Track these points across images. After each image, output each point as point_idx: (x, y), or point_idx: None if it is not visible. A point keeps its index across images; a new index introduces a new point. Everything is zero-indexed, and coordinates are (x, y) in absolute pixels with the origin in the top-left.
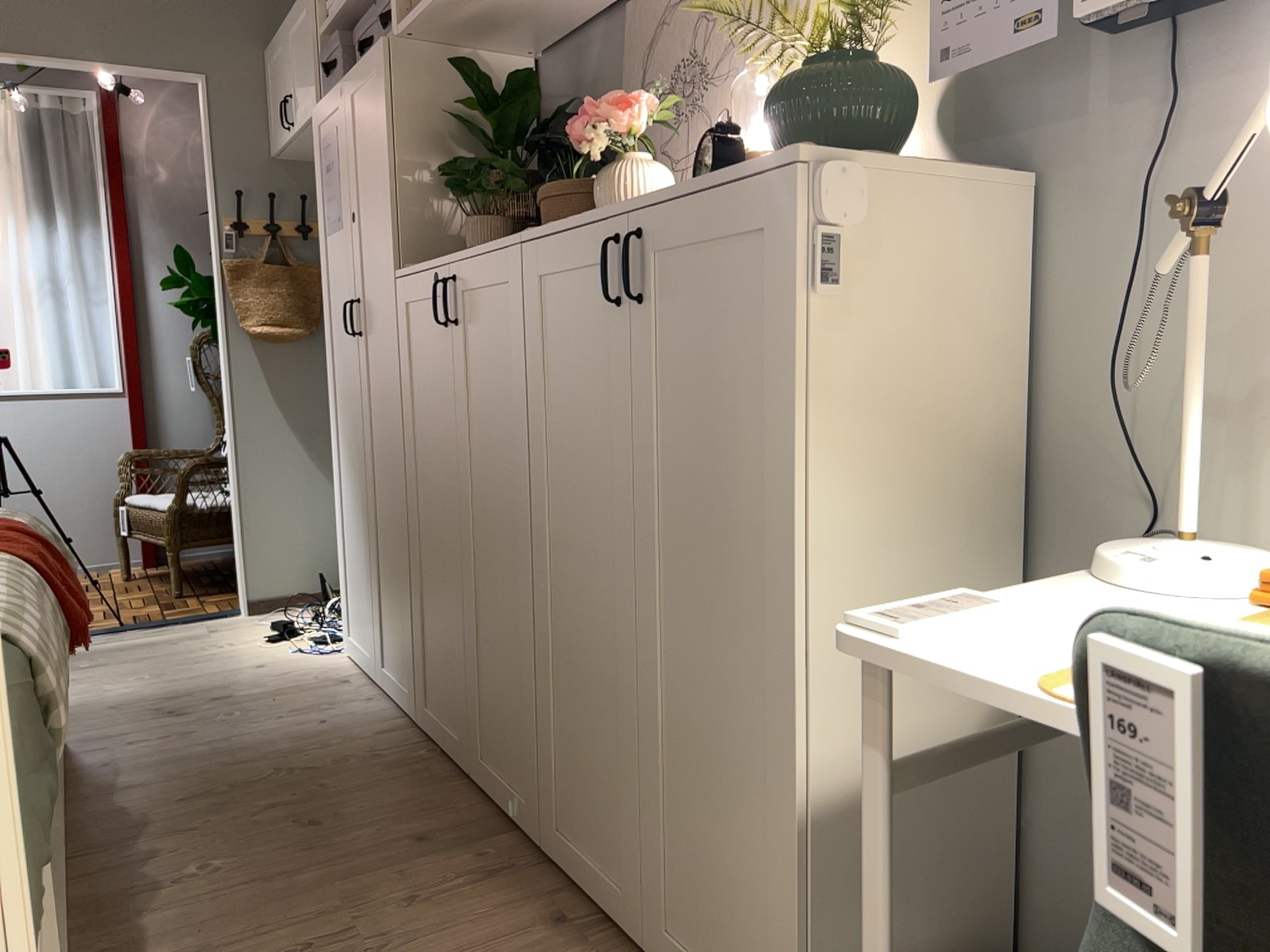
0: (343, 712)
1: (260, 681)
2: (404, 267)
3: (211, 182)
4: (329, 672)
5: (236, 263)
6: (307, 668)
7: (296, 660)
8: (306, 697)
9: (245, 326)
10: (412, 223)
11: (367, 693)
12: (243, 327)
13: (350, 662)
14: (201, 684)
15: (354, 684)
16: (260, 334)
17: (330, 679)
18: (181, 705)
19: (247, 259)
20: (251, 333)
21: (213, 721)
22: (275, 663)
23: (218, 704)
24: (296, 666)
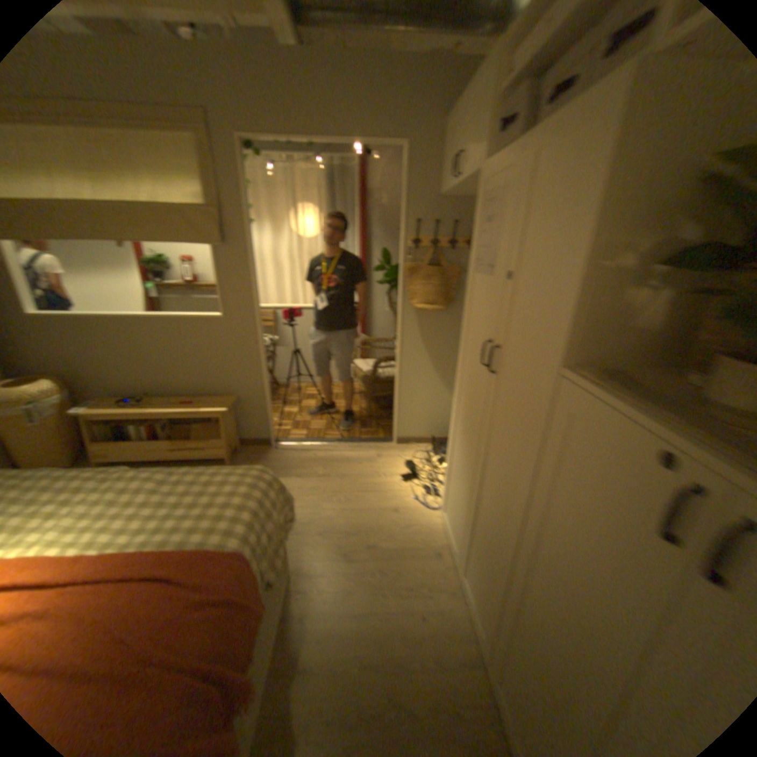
0: (436, 608)
1: (393, 531)
2: (581, 374)
3: (403, 215)
4: (430, 537)
5: (411, 267)
6: (418, 526)
7: (413, 512)
8: (415, 569)
9: (411, 305)
10: (596, 316)
11: (452, 581)
12: (410, 303)
13: (442, 529)
14: (364, 522)
15: (444, 561)
16: (419, 310)
17: (430, 548)
18: (350, 546)
19: (417, 263)
20: (414, 309)
21: (362, 580)
22: (402, 510)
23: (368, 555)
24: (413, 520)
